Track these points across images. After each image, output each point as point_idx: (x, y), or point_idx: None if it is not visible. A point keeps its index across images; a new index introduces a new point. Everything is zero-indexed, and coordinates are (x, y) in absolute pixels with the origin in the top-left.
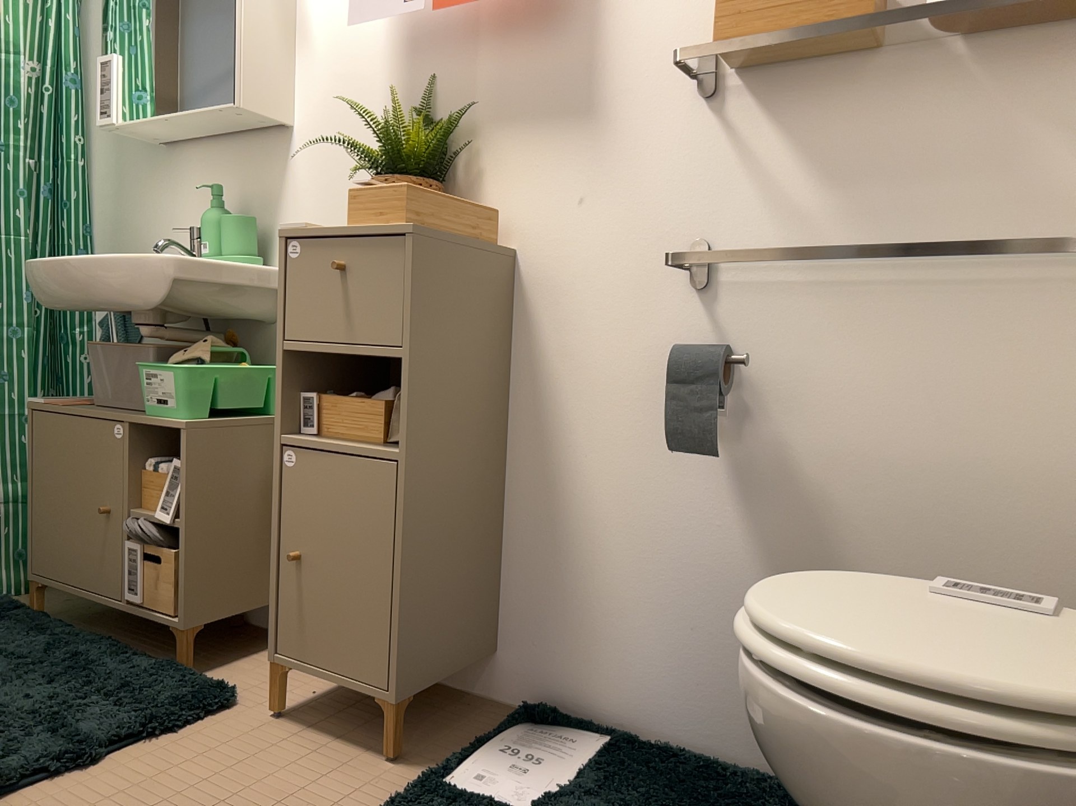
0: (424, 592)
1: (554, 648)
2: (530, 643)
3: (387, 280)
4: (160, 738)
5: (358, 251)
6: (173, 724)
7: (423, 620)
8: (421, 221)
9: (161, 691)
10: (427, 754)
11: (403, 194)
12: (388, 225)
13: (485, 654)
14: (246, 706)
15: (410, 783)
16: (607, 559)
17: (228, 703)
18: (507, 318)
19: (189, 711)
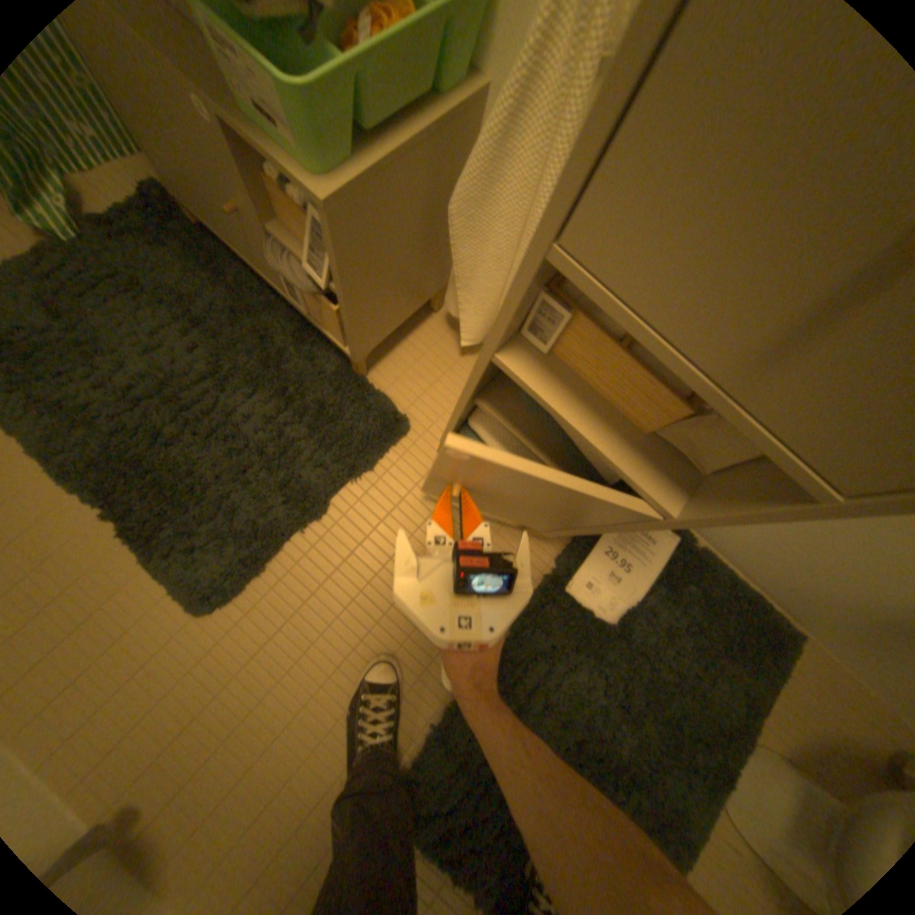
0: None
1: None
2: None
3: None
4: (365, 481)
5: None
6: (373, 470)
7: None
8: None
9: (354, 424)
10: None
11: None
12: None
13: None
14: (420, 433)
15: (543, 562)
16: None
17: (407, 437)
18: None
19: (381, 455)
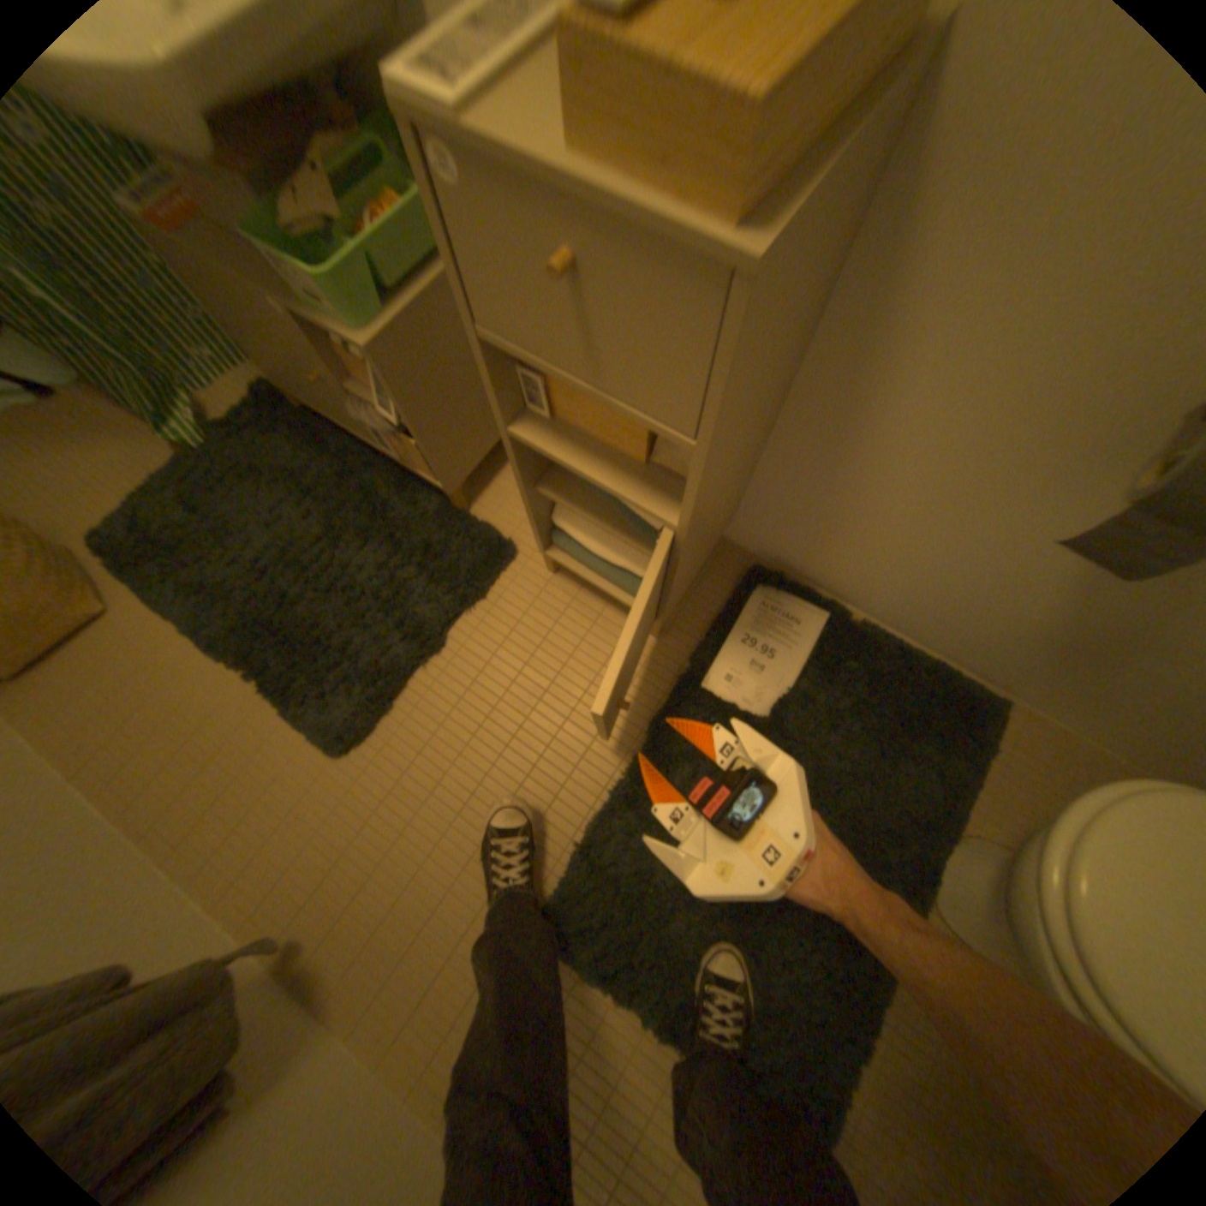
0: (691, 570)
1: (795, 539)
2: (772, 527)
3: (680, 331)
4: (479, 611)
5: (612, 240)
6: (484, 598)
7: (688, 580)
8: (780, 173)
9: (461, 558)
10: (683, 623)
11: (752, 122)
12: (693, 216)
13: (729, 527)
14: (529, 556)
15: (676, 664)
16: (886, 517)
17: (515, 561)
18: (868, 203)
19: (491, 583)
